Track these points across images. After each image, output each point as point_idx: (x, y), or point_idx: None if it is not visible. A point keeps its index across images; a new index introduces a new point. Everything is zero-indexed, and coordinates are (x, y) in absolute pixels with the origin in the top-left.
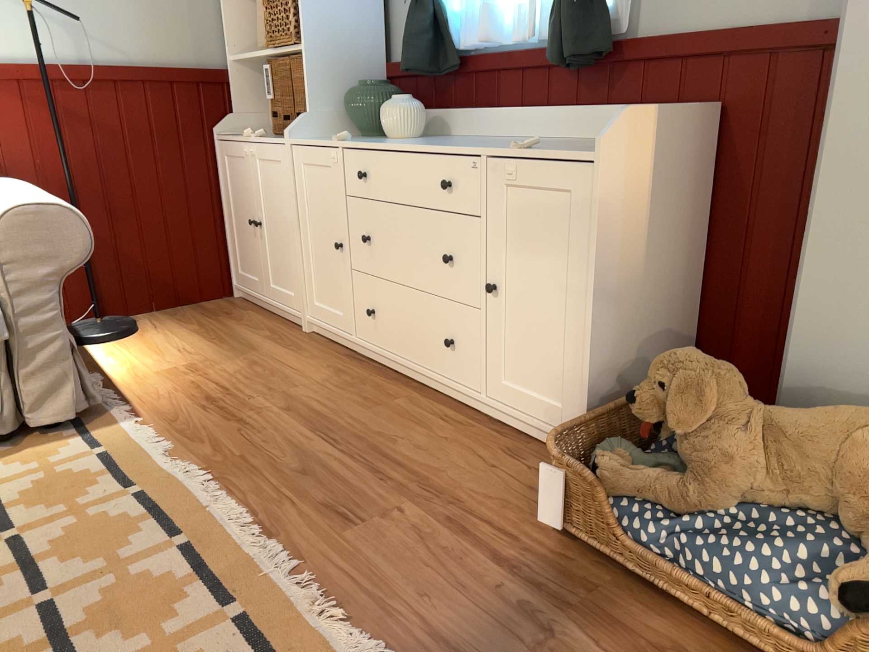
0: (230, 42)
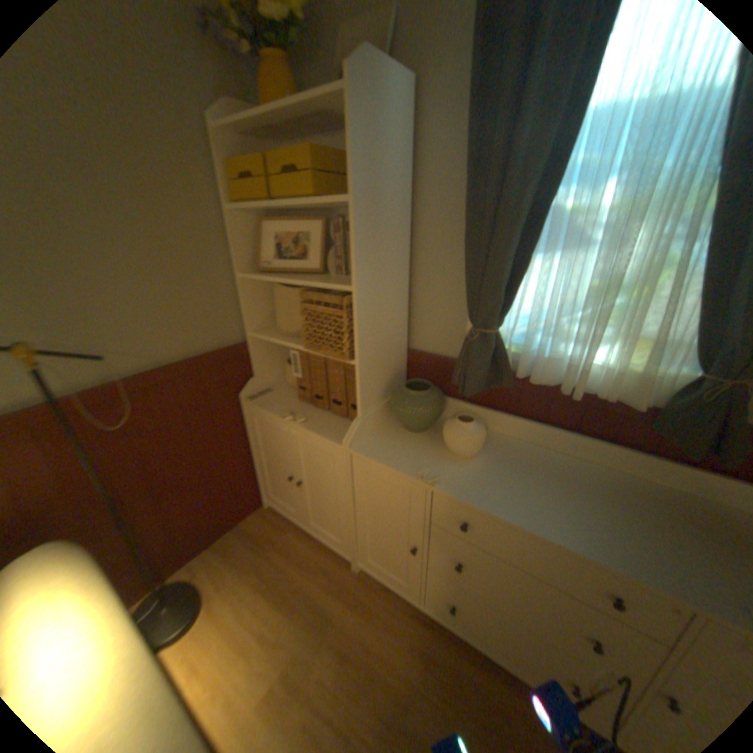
0: (248, 318)
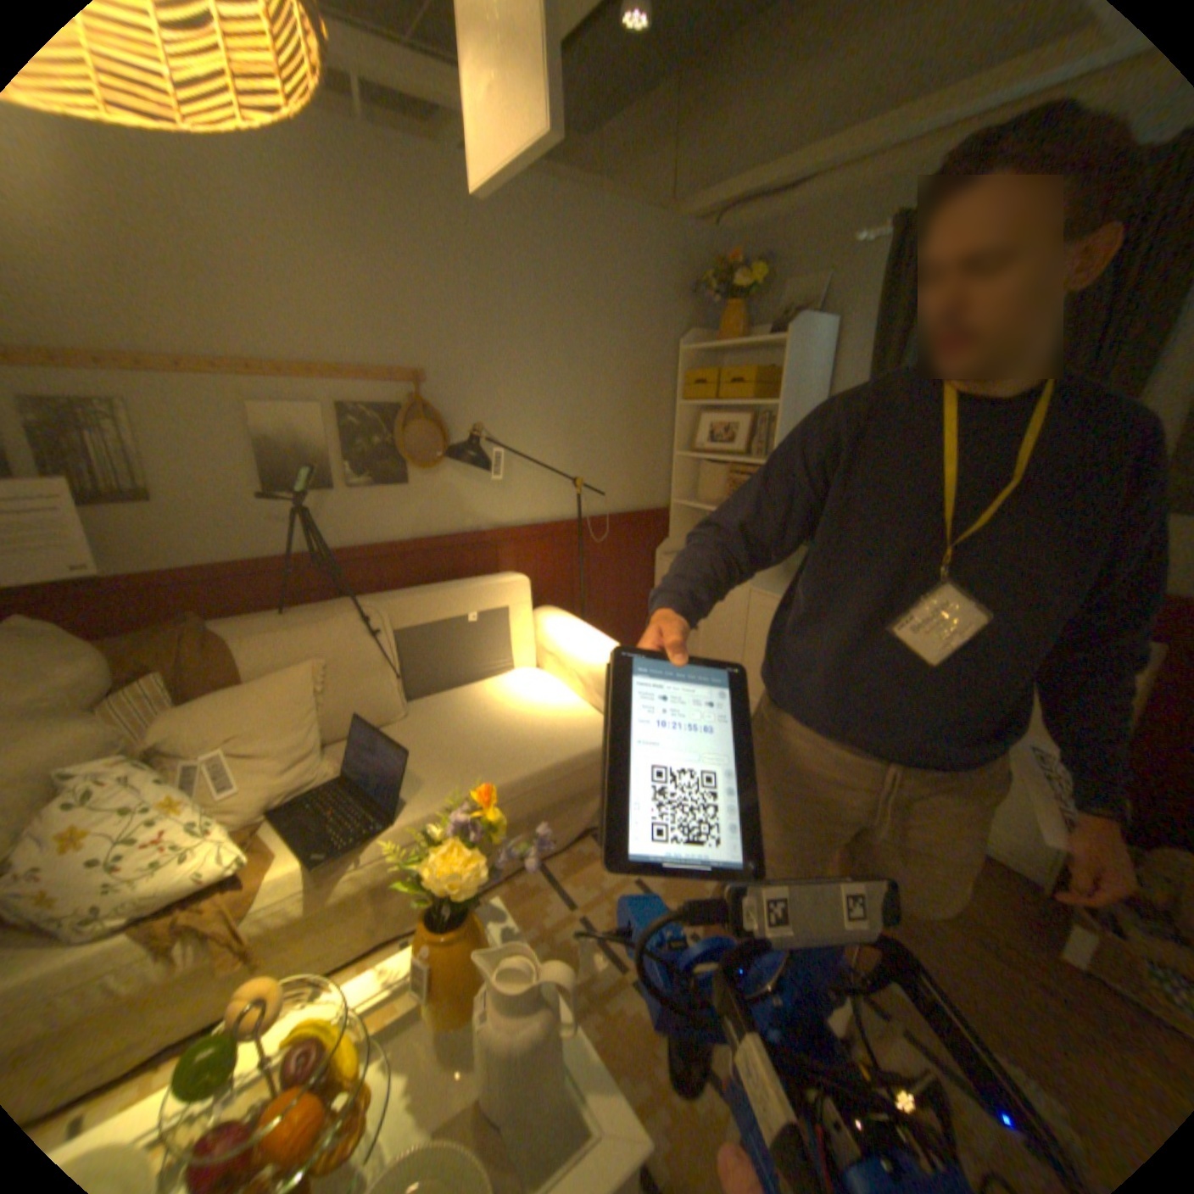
0: (675, 488)
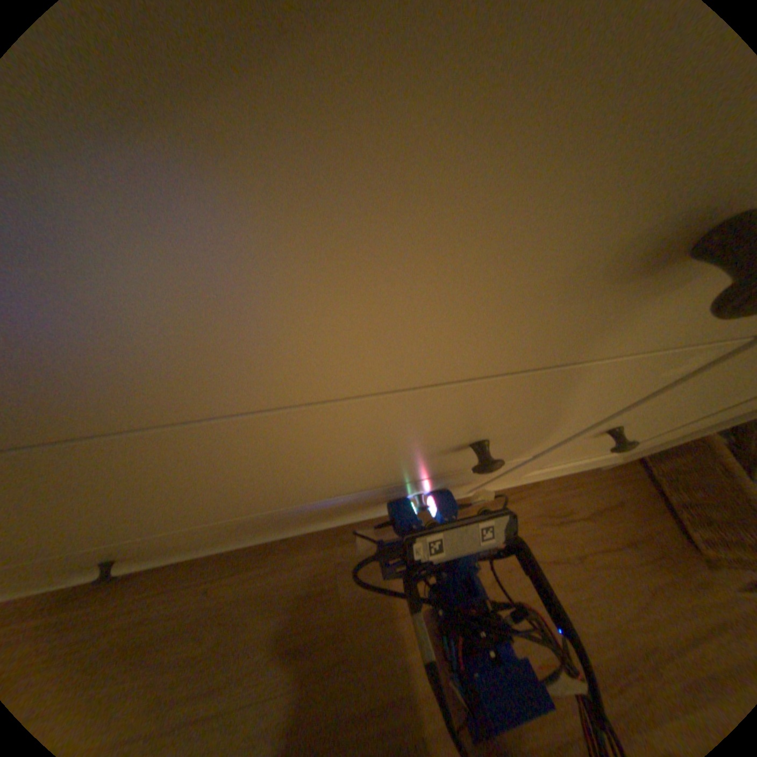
0: None
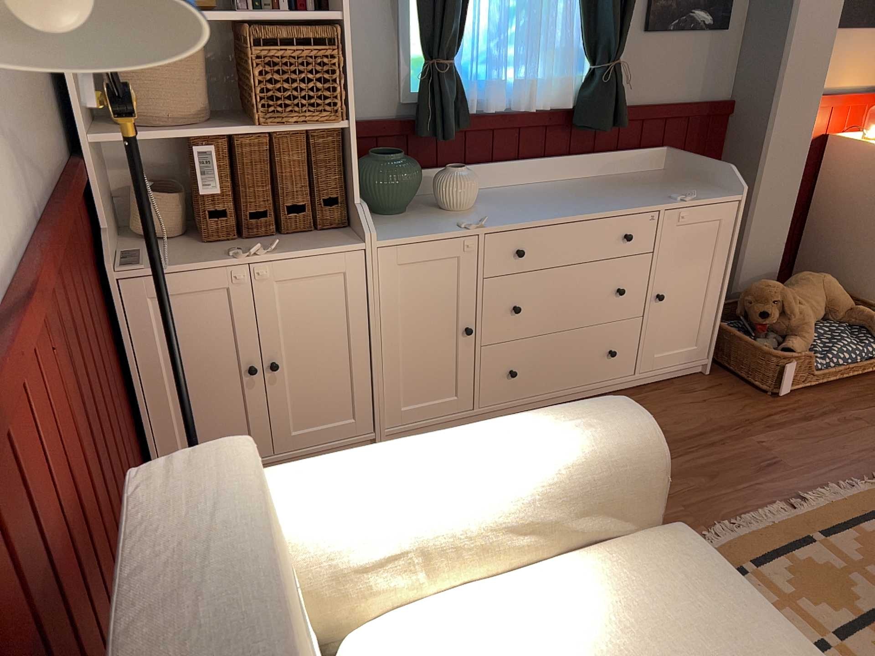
0: (80, 108)
